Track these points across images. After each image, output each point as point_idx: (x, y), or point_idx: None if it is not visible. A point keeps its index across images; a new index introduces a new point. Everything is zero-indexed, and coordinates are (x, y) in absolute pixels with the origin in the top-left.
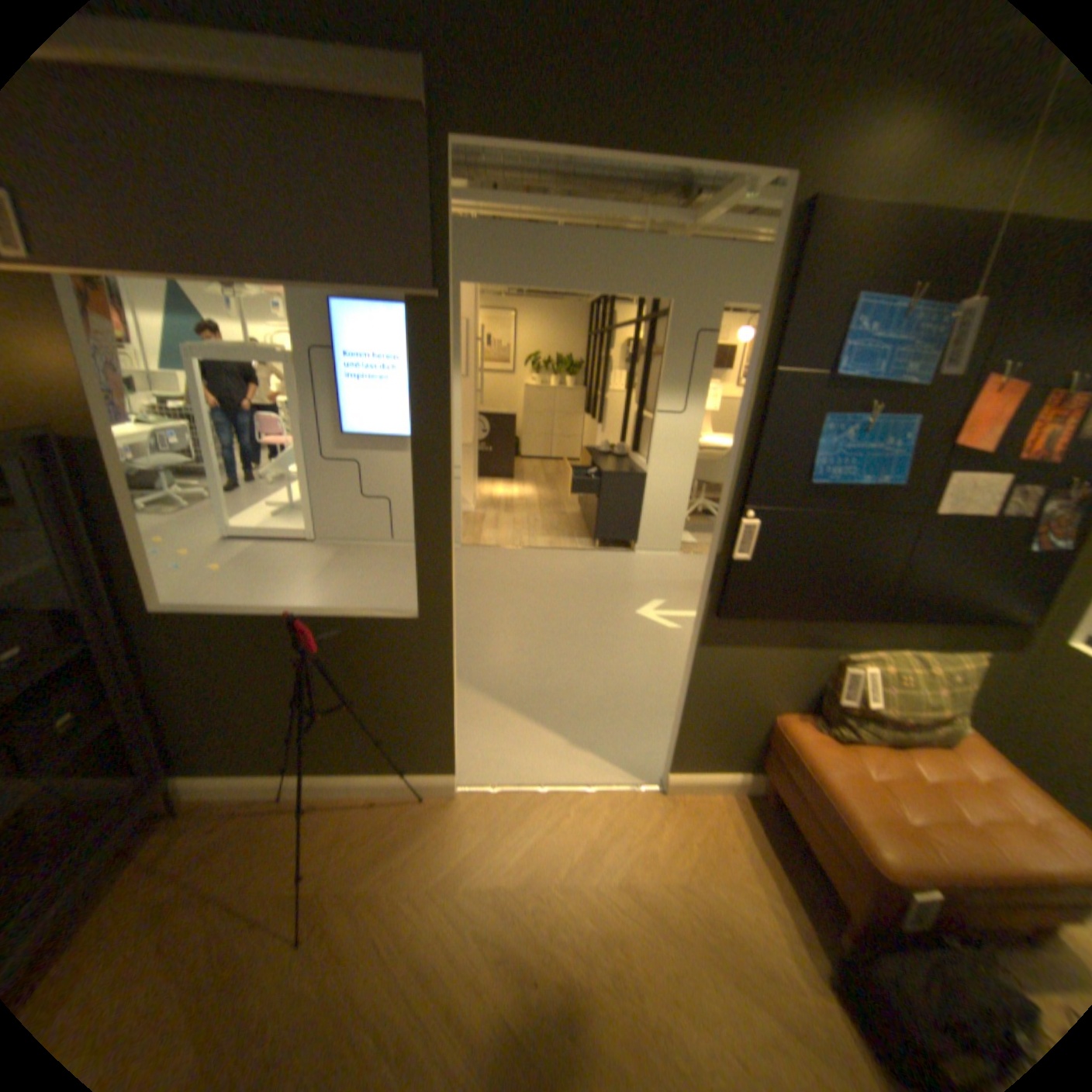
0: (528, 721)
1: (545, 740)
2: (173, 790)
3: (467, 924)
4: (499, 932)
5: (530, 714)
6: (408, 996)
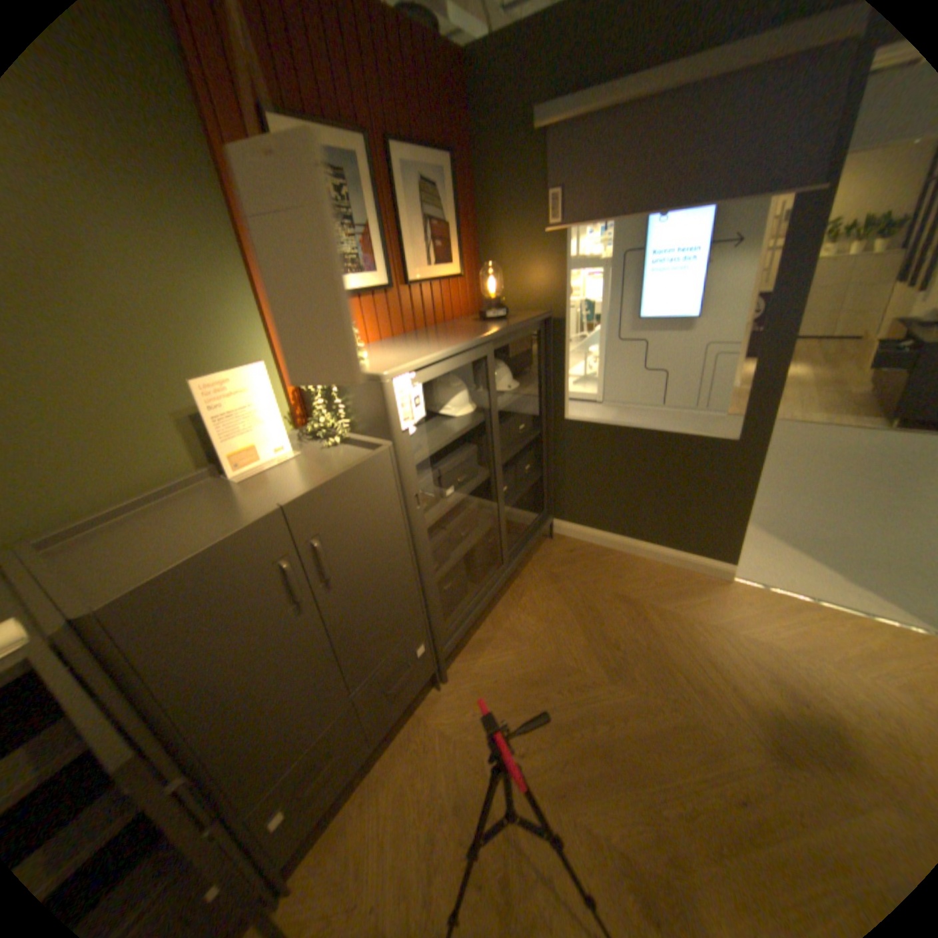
0: (801, 553)
1: (819, 570)
2: (551, 524)
3: (747, 653)
4: (775, 667)
5: (803, 549)
6: (705, 669)
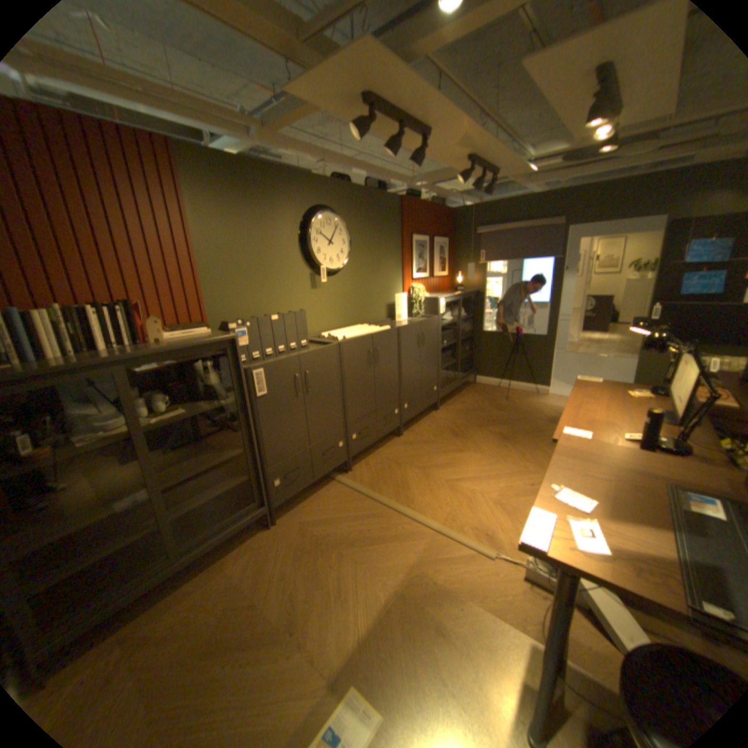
0: None
1: None
2: (475, 379)
3: (549, 408)
4: (557, 410)
5: None
6: (533, 410)
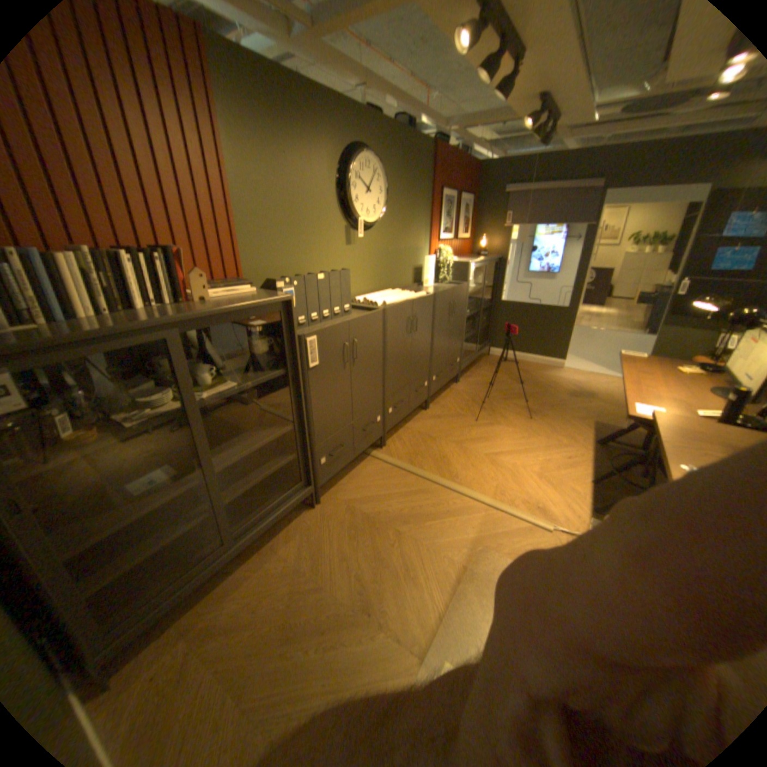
0: (596, 363)
1: (602, 367)
2: (492, 350)
3: (570, 381)
4: (579, 383)
5: (597, 362)
6: (555, 383)
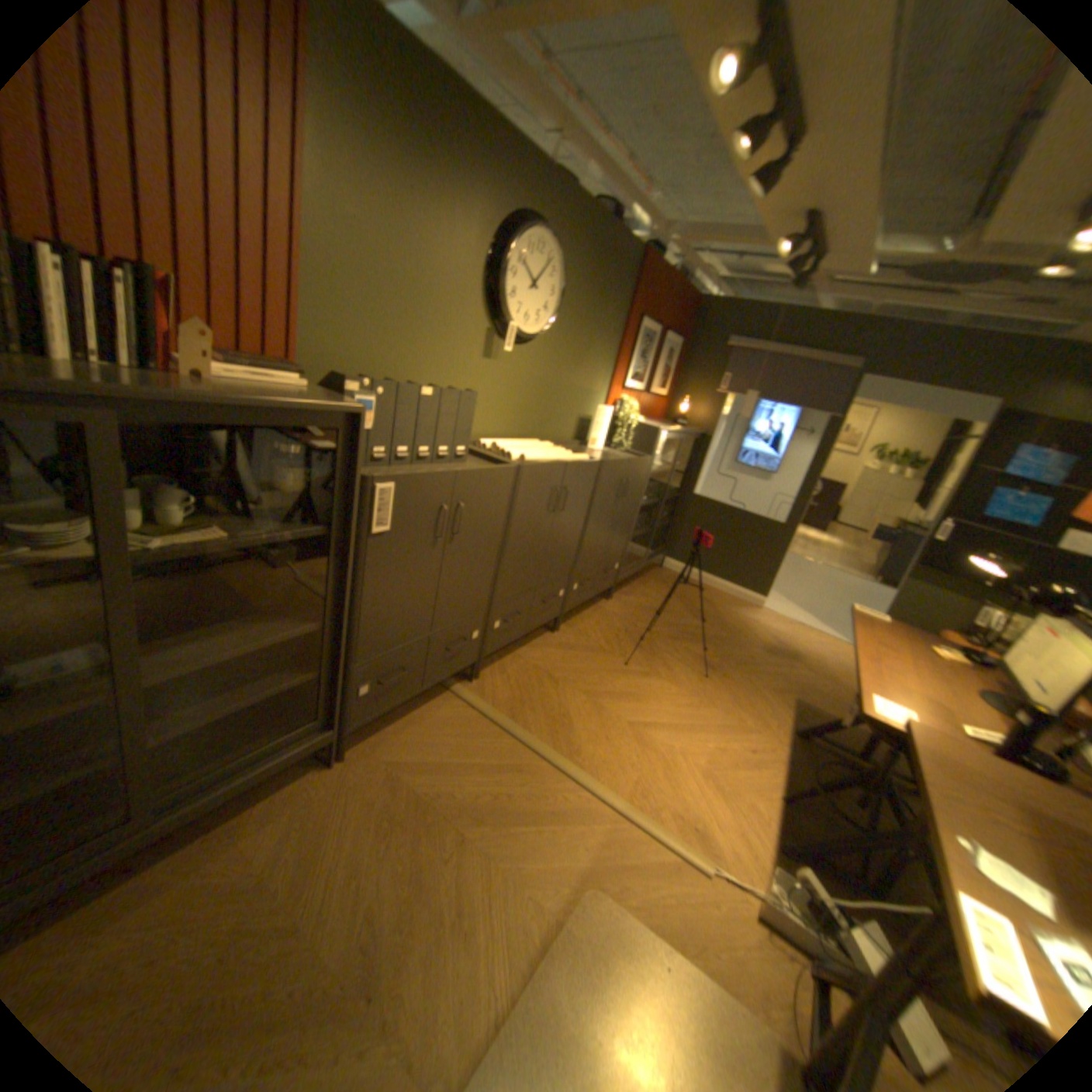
0: (802, 609)
1: (808, 616)
2: (662, 560)
3: (764, 628)
4: (775, 635)
5: (803, 609)
6: (742, 627)
